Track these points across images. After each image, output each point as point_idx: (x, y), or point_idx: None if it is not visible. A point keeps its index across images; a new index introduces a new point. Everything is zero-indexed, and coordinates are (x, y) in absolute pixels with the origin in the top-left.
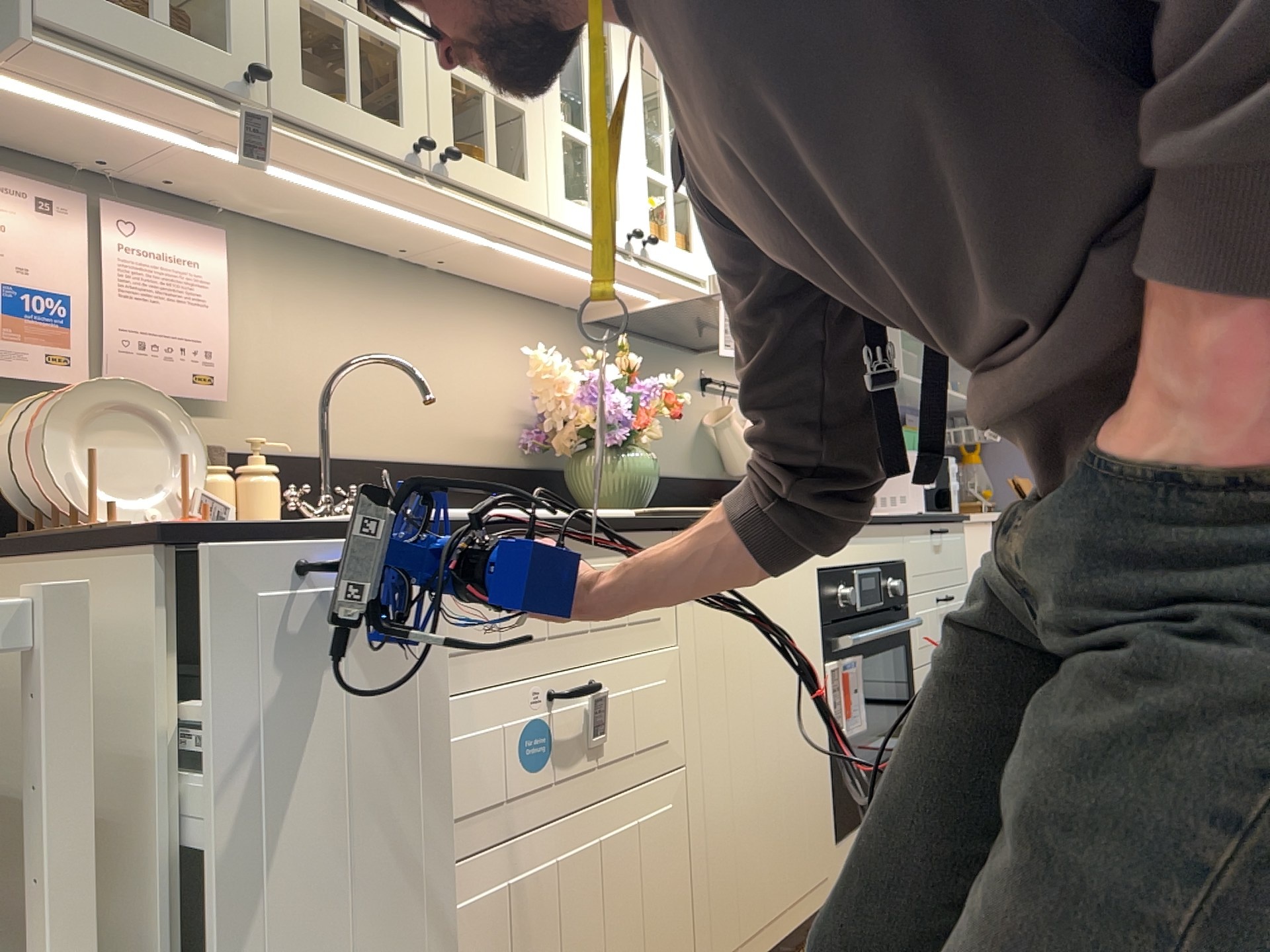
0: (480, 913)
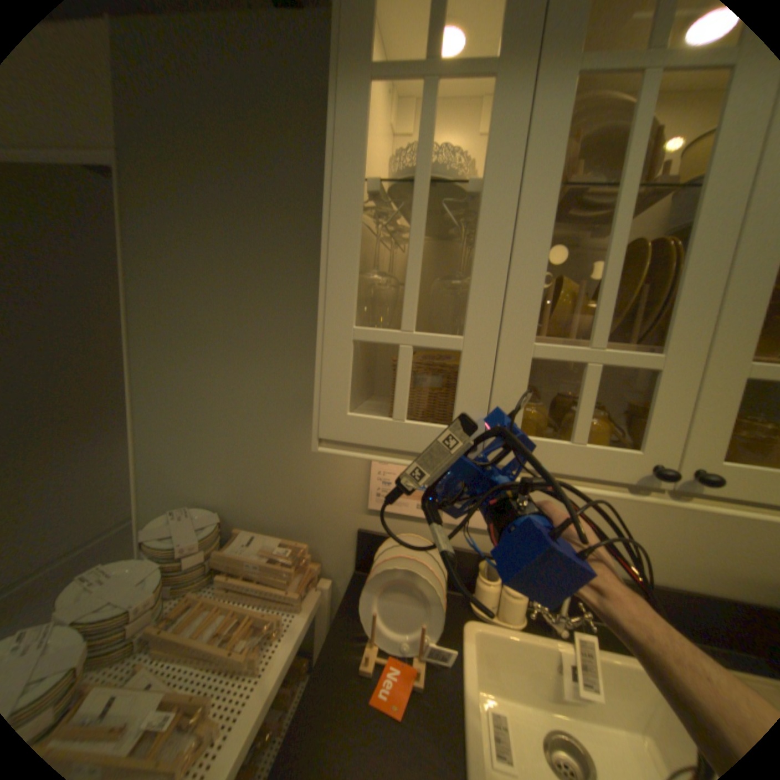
0: None
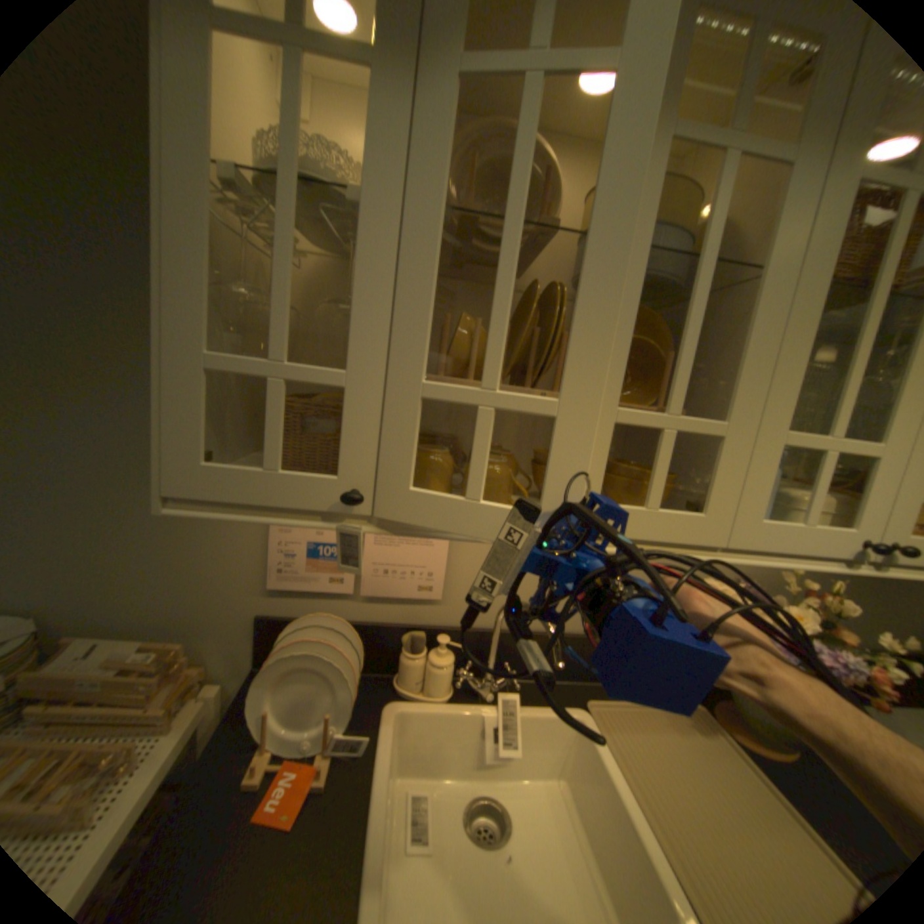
0: None
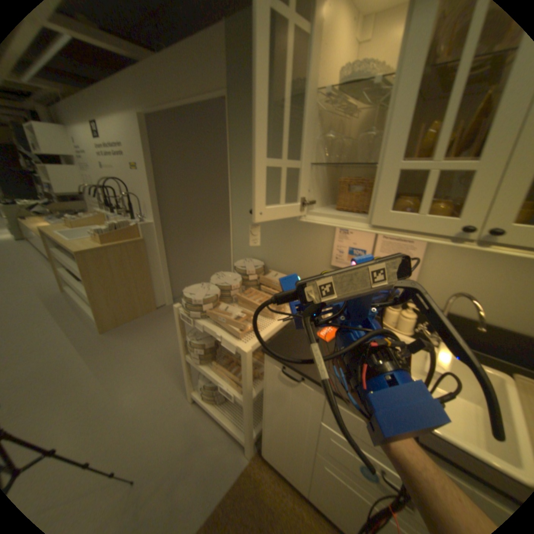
0: (337, 482)
